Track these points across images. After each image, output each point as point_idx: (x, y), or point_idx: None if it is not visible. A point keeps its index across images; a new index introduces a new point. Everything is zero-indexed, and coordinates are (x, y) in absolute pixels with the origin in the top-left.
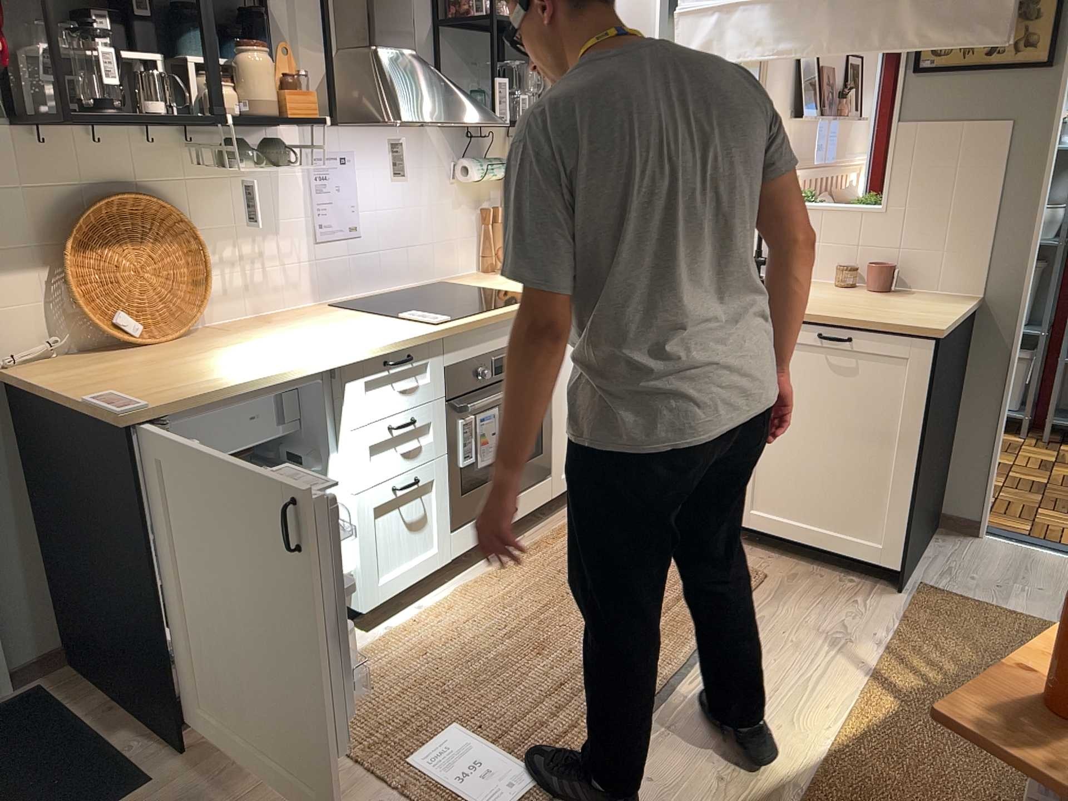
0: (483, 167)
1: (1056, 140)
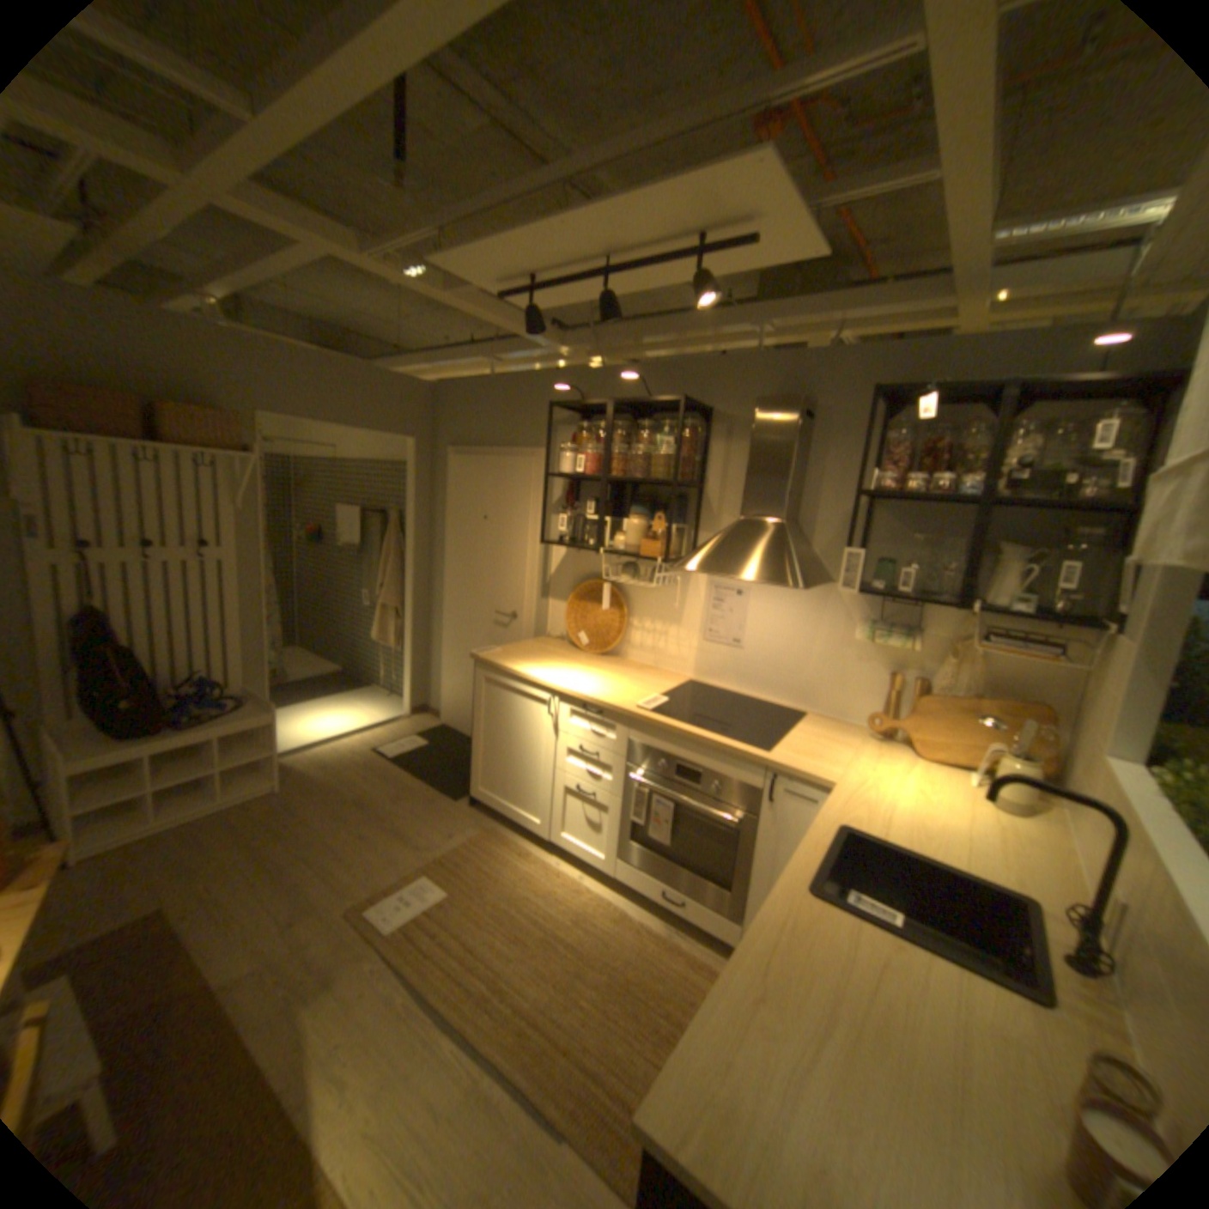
0: (872, 630)
1: None
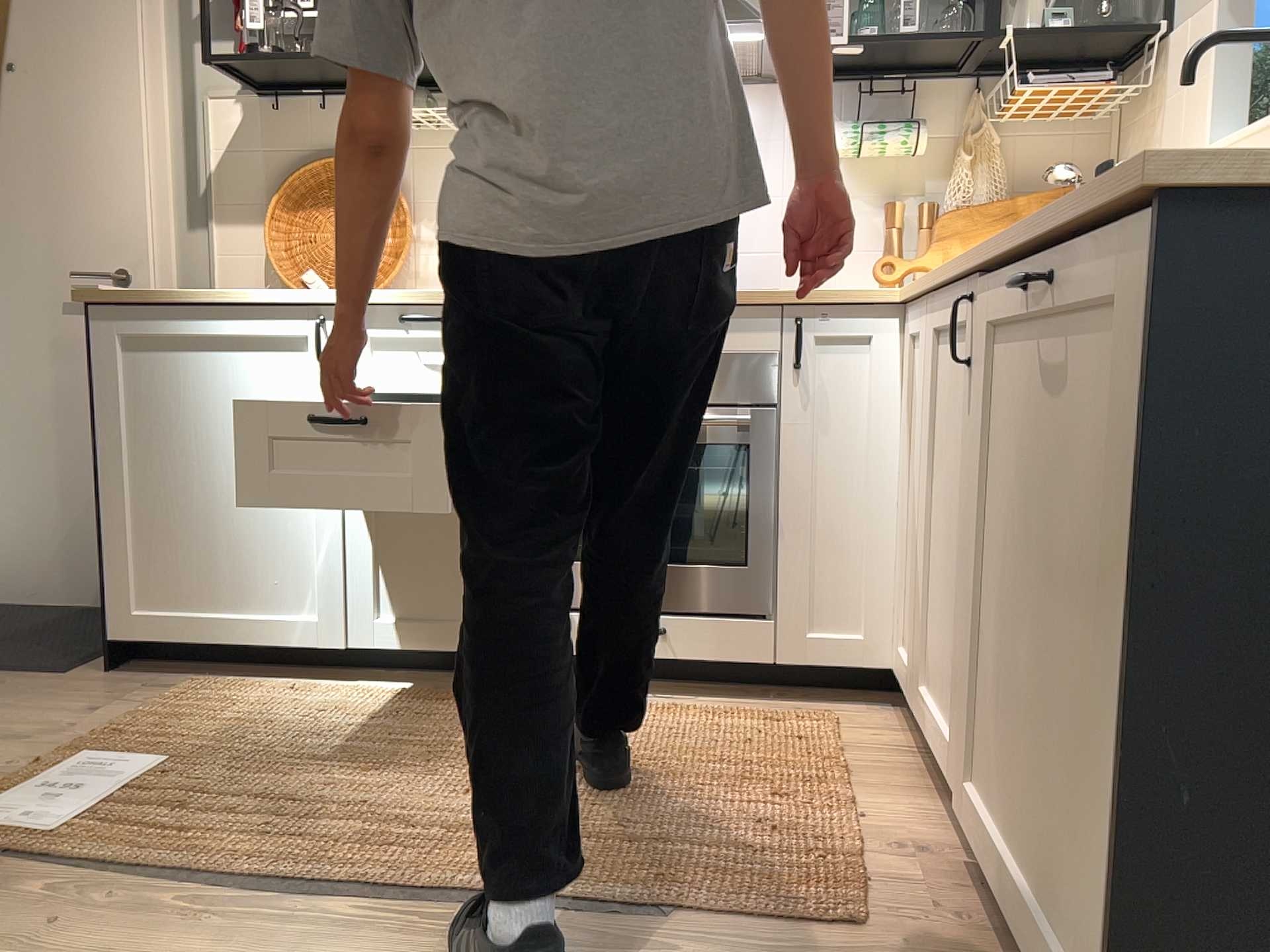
0: (856, 129)
1: None
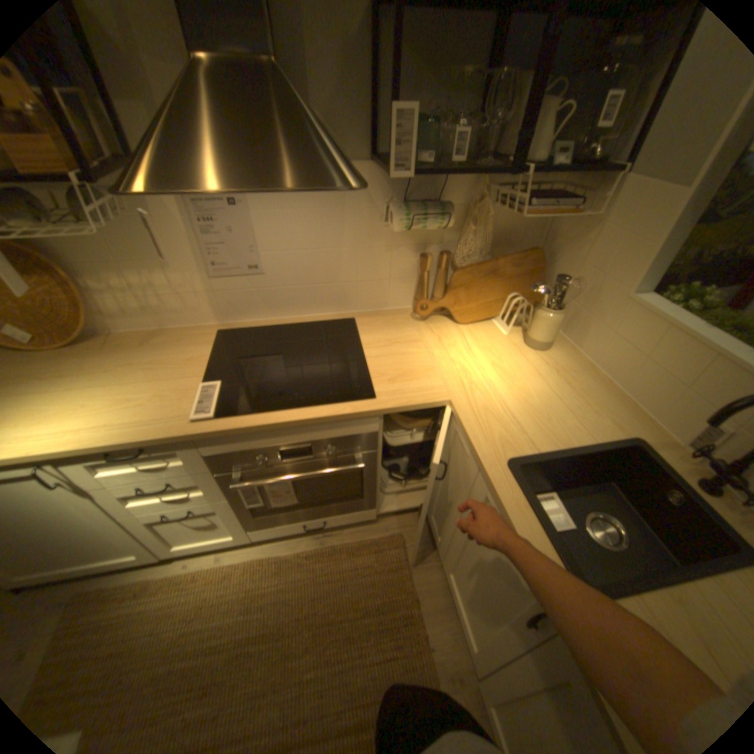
0: (409, 216)
1: None
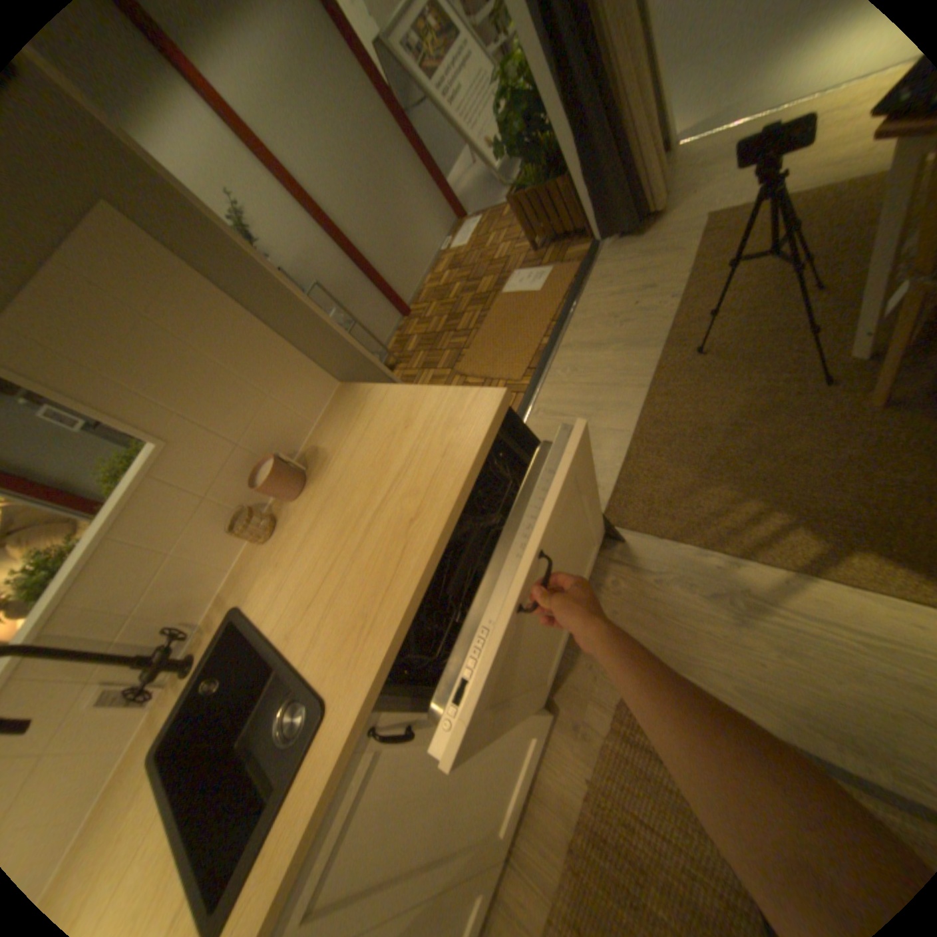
0: None
1: (179, 189)
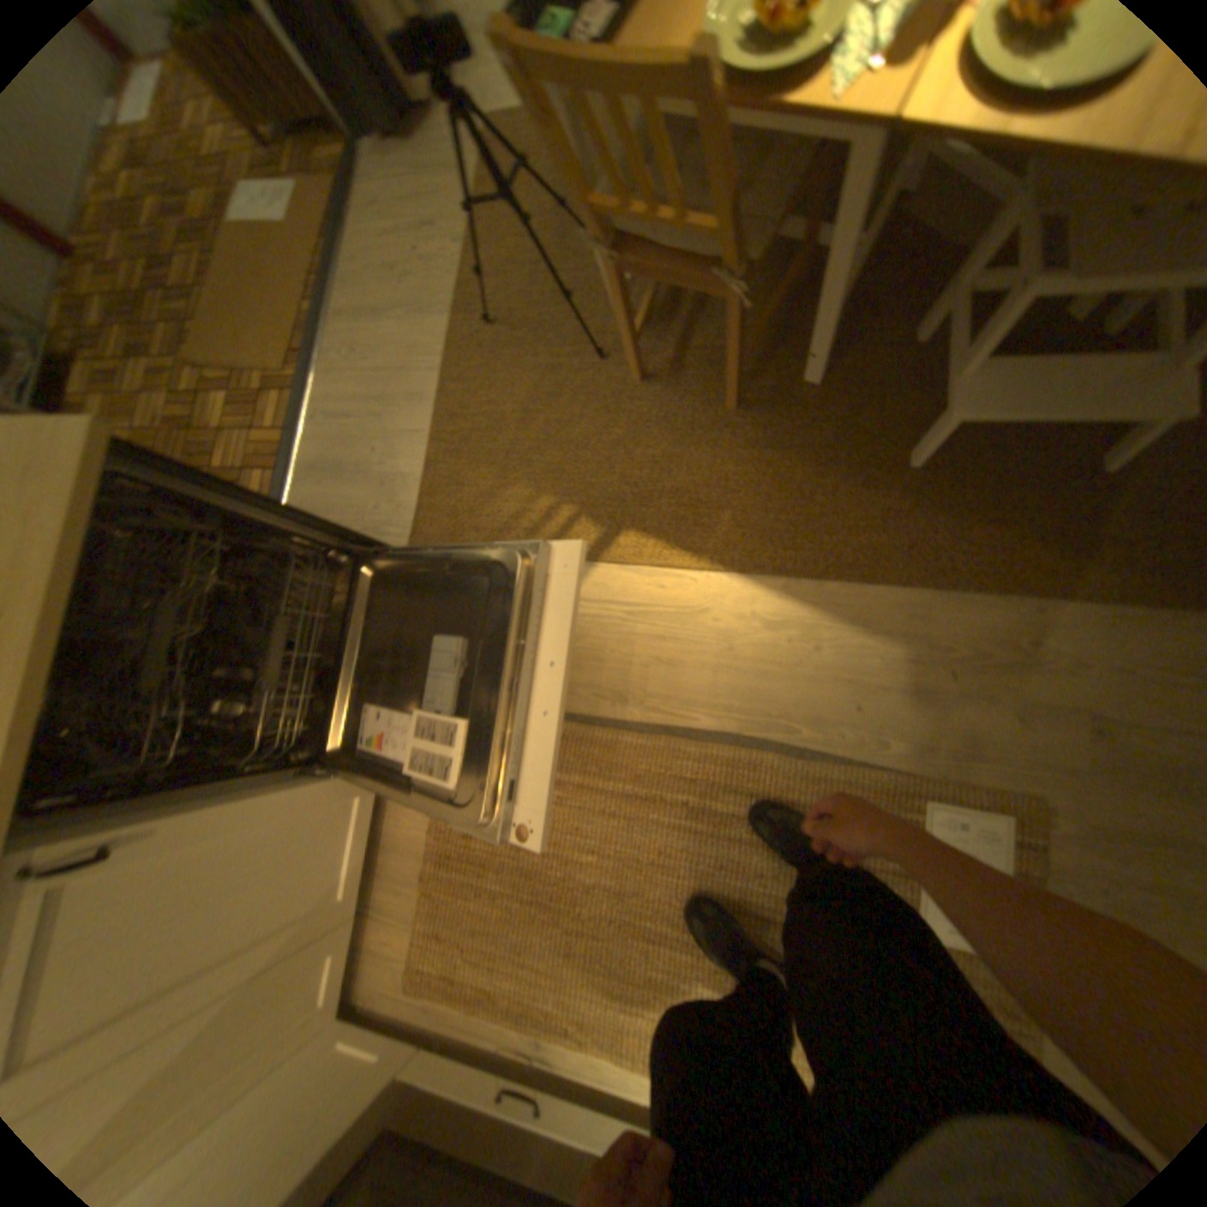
0: None
1: None
